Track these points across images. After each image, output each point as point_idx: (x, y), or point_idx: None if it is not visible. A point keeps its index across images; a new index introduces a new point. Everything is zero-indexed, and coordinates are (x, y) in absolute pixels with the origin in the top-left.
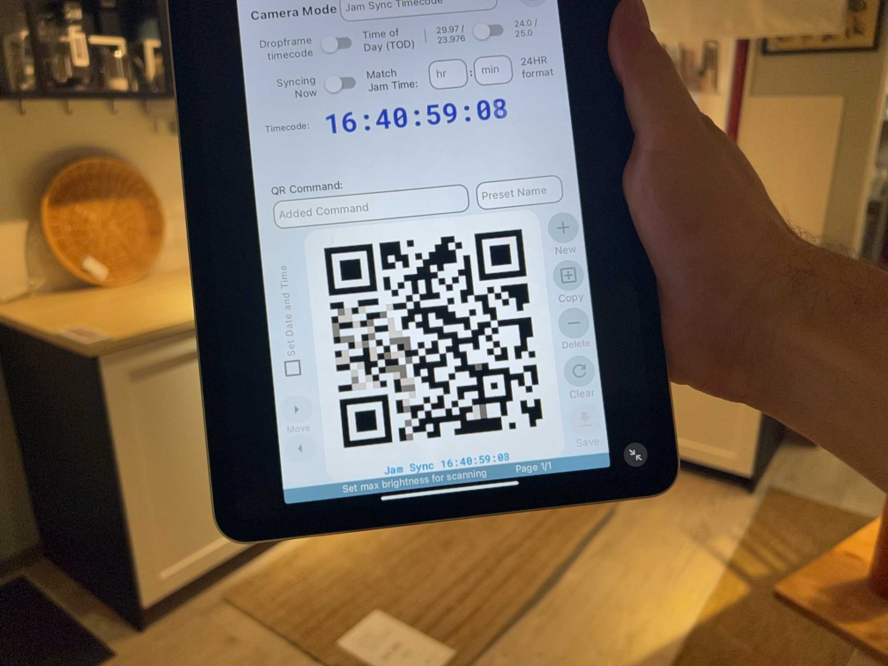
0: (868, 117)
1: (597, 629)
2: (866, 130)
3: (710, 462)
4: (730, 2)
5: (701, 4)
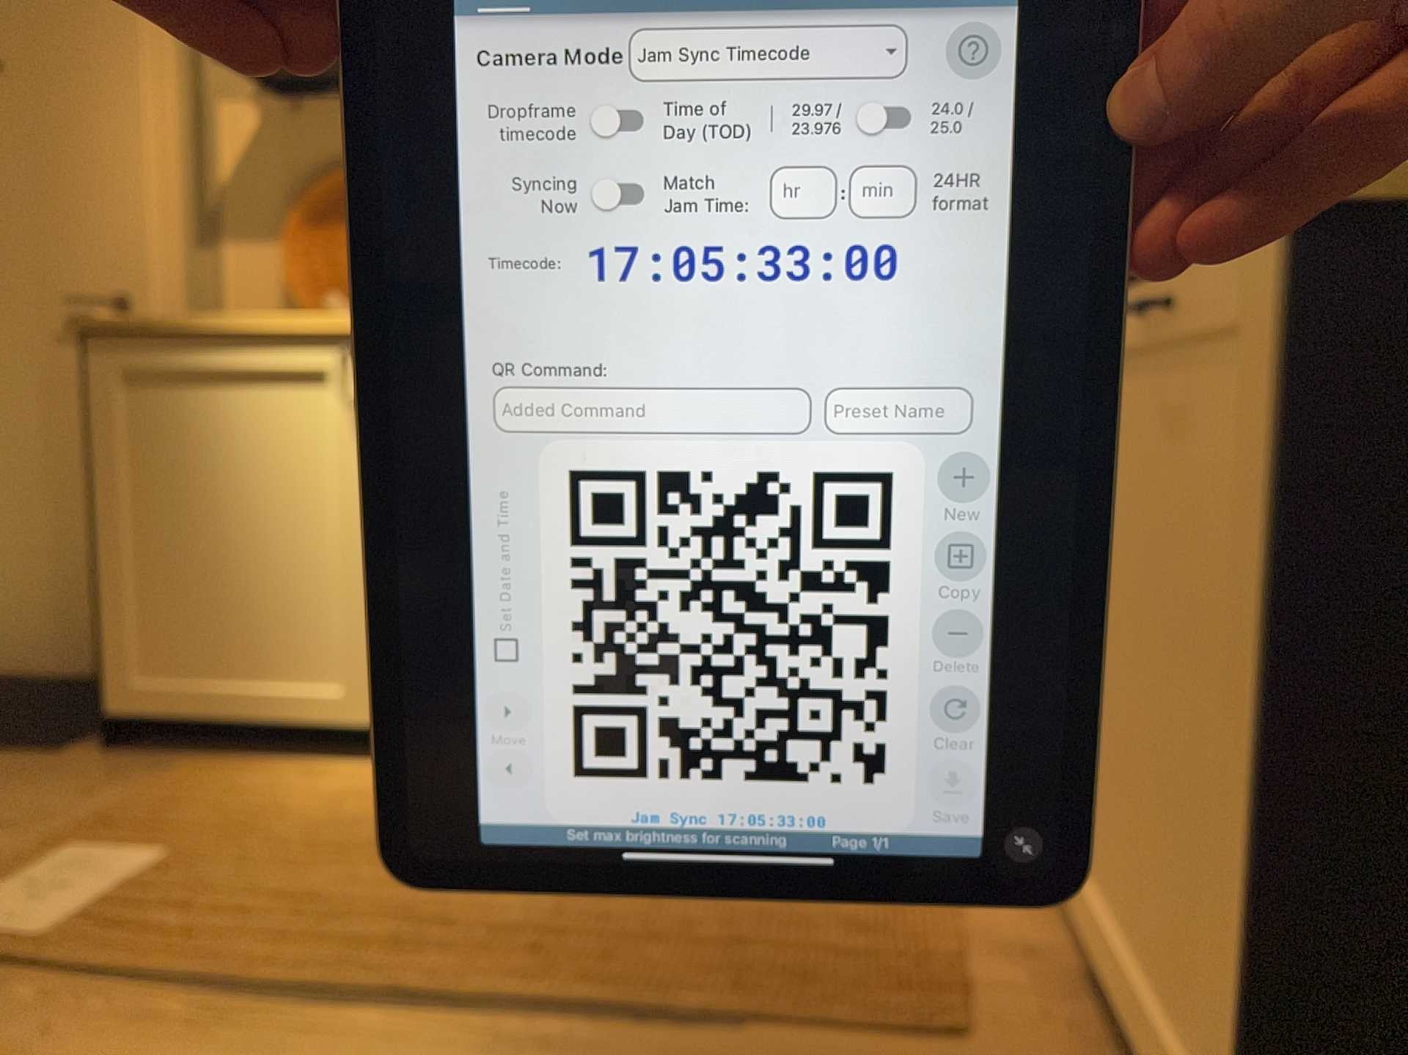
0: None
1: None
2: None
3: None
4: None
5: None
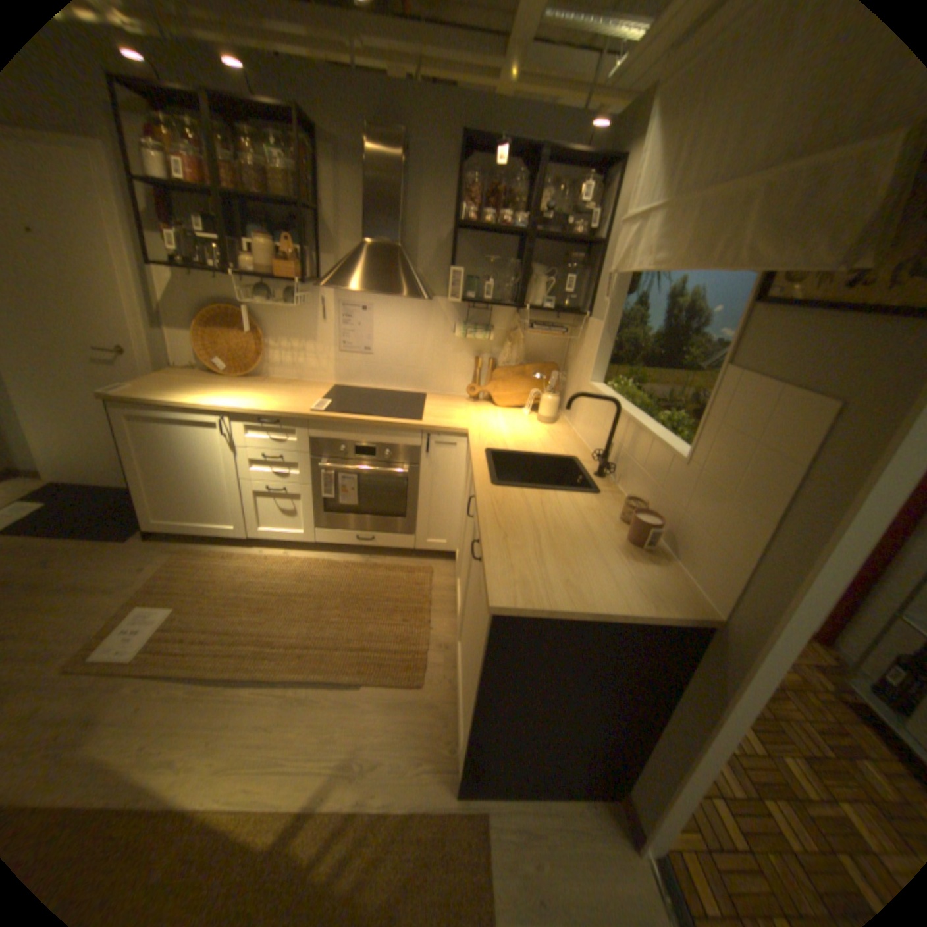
0: (864, 463)
1: (176, 732)
2: (850, 486)
3: (457, 730)
4: (734, 218)
5: (707, 221)
